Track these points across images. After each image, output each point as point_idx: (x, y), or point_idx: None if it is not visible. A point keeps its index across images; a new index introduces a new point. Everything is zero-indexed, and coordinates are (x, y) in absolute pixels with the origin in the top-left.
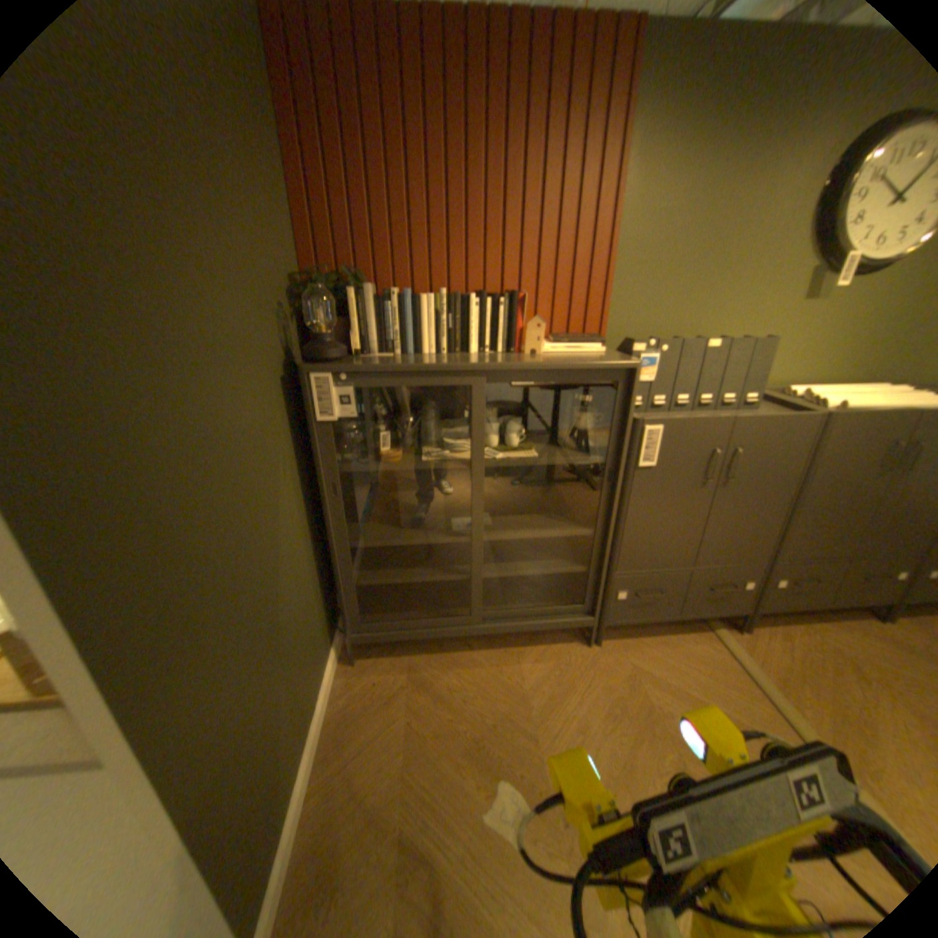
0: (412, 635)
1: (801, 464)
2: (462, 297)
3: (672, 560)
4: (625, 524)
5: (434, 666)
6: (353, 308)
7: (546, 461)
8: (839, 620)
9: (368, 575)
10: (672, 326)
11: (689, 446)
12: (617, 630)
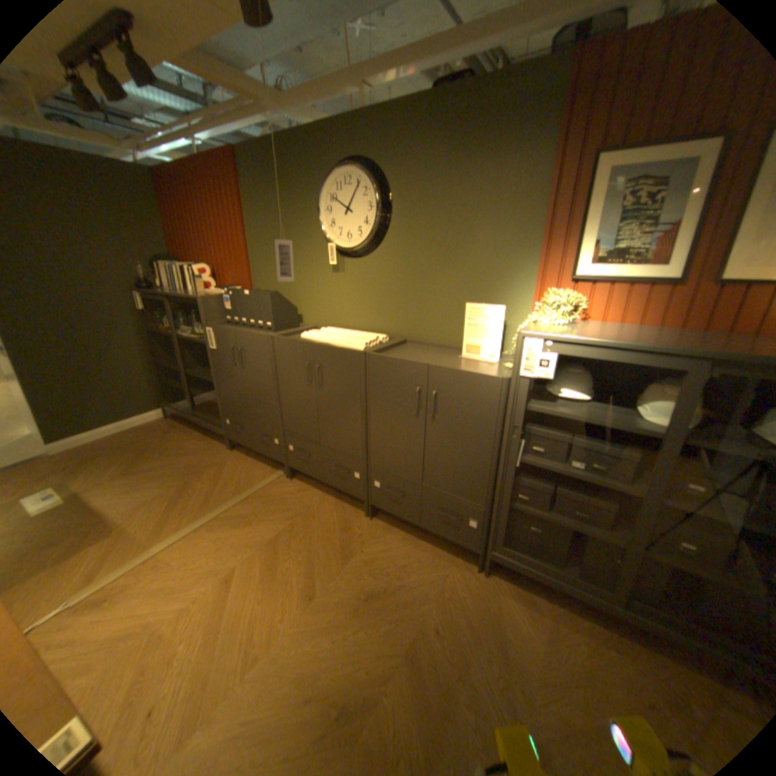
0: (175, 411)
1: (269, 364)
2: (184, 266)
3: (239, 407)
4: (217, 378)
5: (180, 429)
6: (156, 269)
7: (194, 339)
8: (348, 502)
9: (169, 380)
10: (277, 285)
11: (224, 341)
12: (248, 451)
